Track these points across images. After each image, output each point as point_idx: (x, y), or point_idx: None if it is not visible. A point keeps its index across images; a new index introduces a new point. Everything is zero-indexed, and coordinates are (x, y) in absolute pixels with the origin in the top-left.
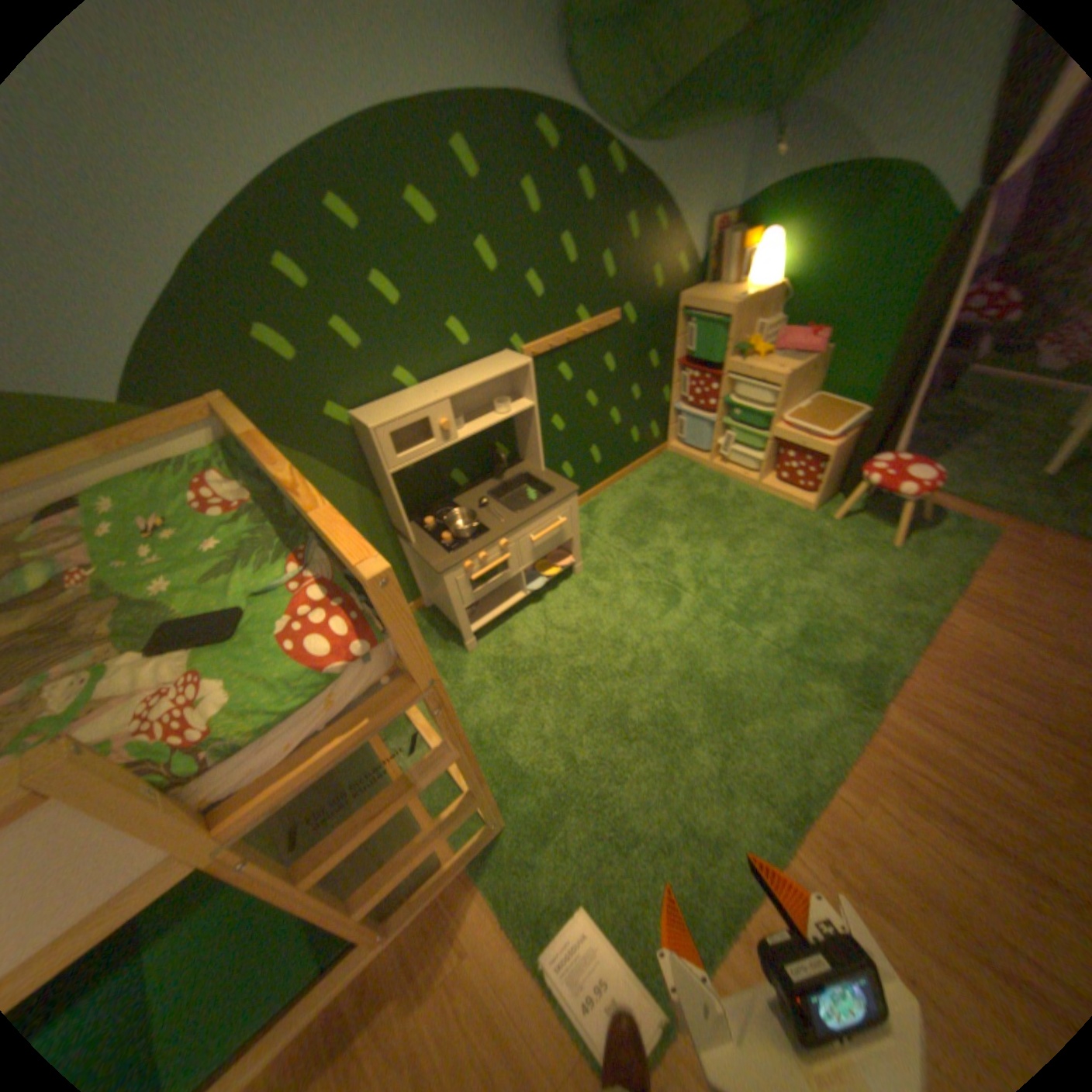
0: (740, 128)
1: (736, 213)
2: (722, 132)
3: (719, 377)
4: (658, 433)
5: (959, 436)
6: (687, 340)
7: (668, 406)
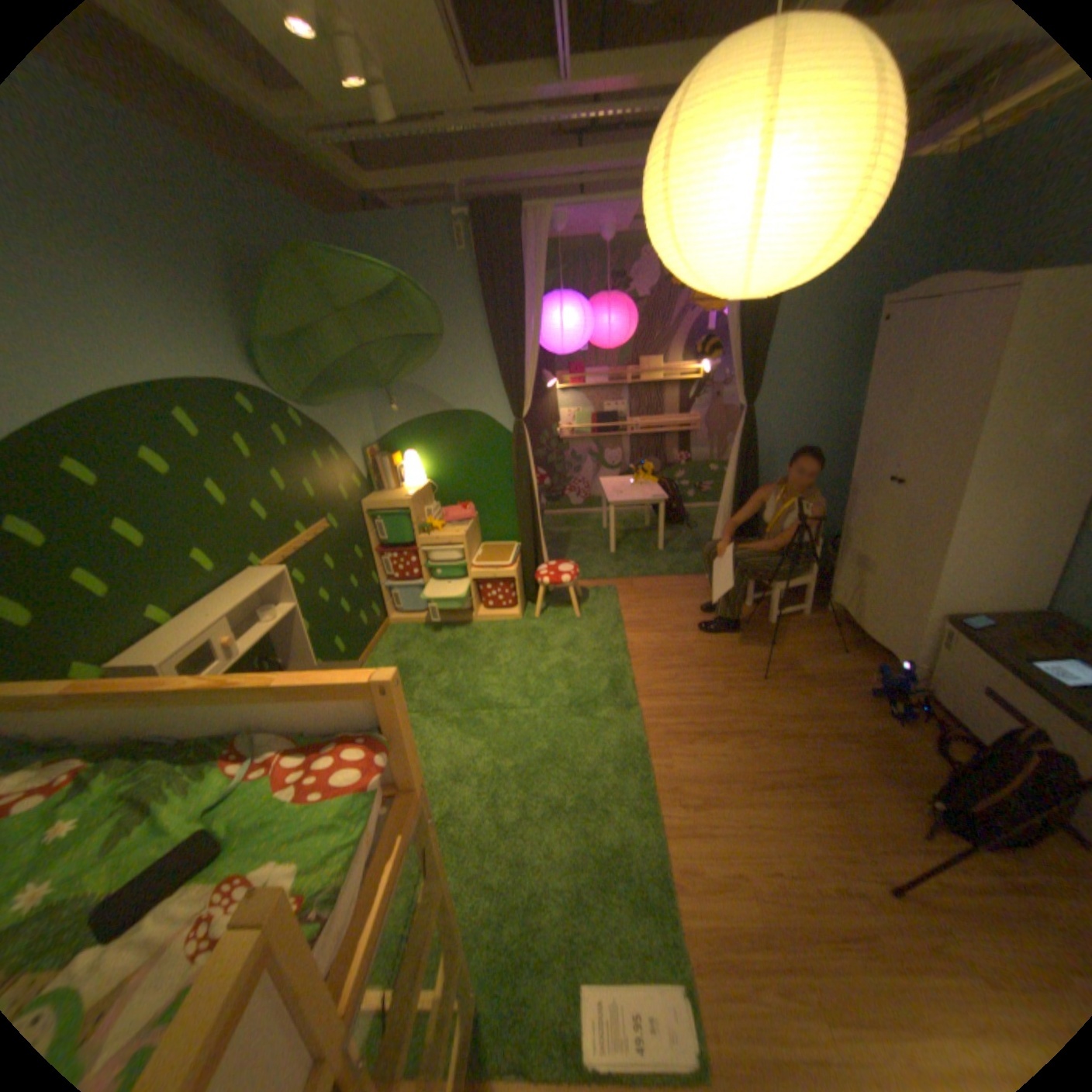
0: (362, 397)
1: (377, 445)
2: (353, 400)
3: (416, 551)
4: (380, 611)
5: (563, 549)
6: (380, 532)
7: (379, 587)
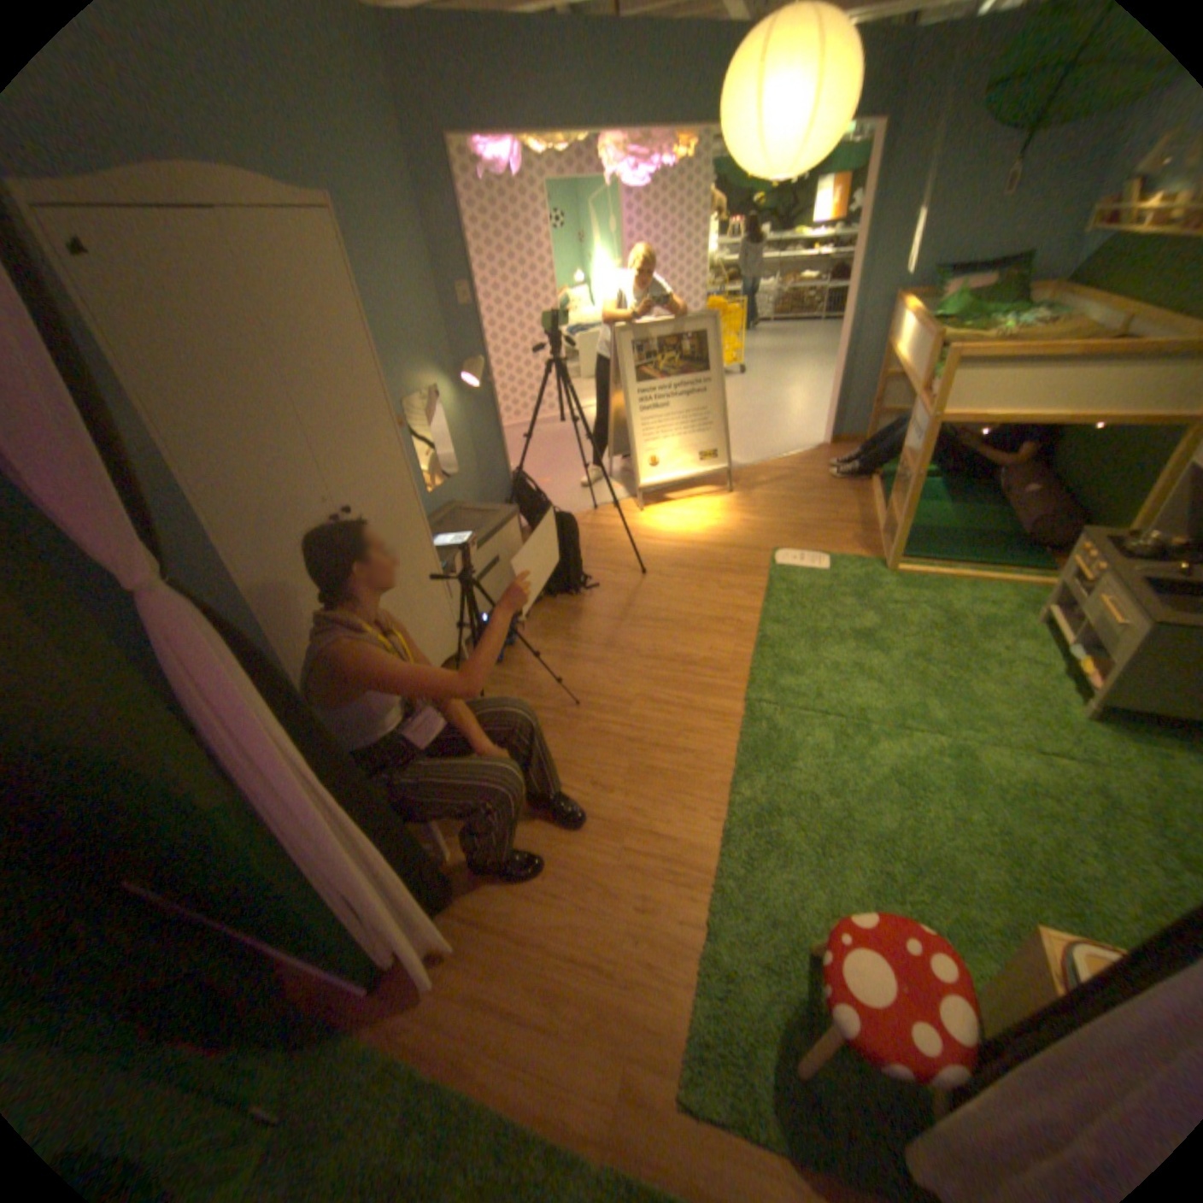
0: None
1: None
2: None
3: None
4: None
5: None
6: None
7: None
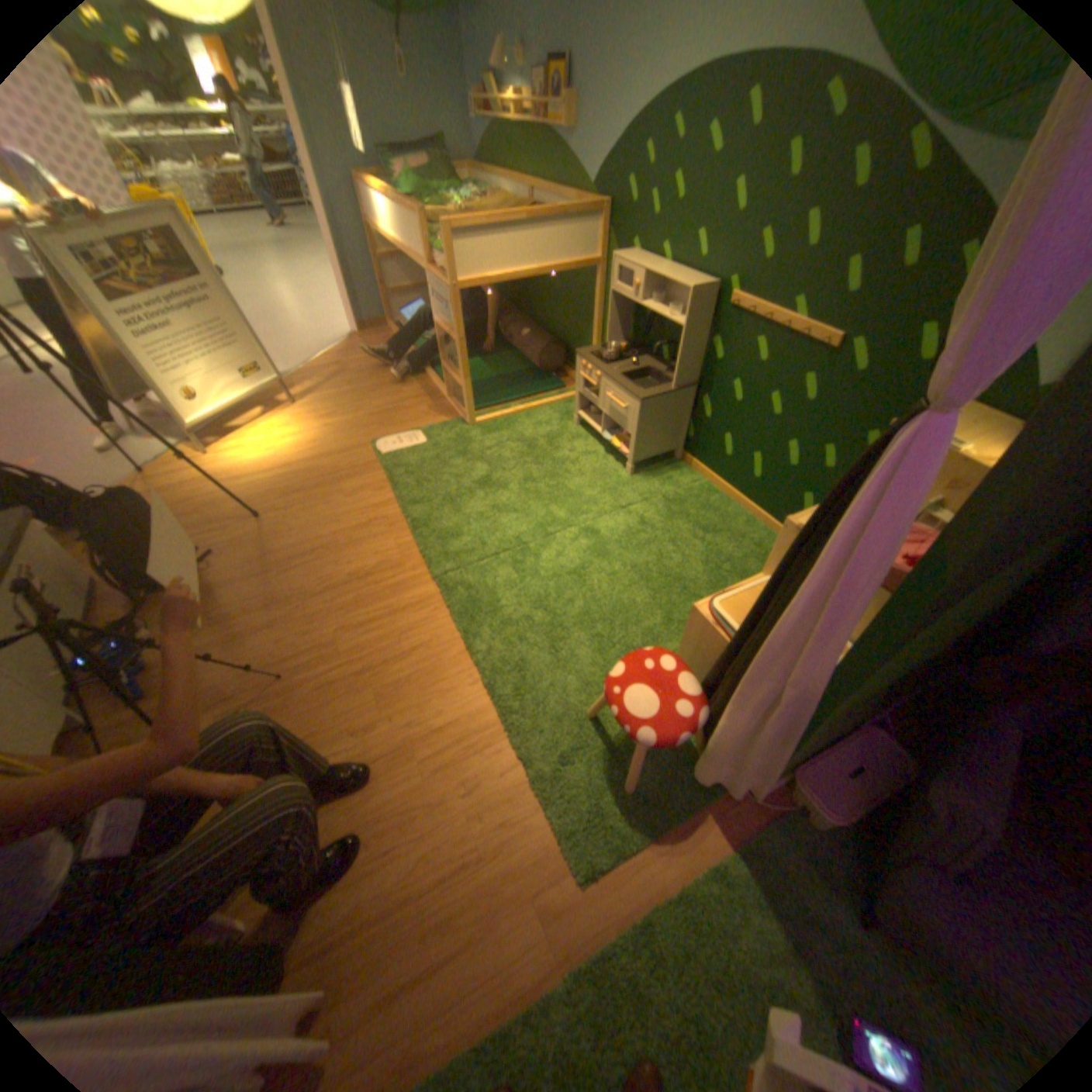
0: None
1: None
2: None
3: None
4: None
5: None
6: None
7: None
